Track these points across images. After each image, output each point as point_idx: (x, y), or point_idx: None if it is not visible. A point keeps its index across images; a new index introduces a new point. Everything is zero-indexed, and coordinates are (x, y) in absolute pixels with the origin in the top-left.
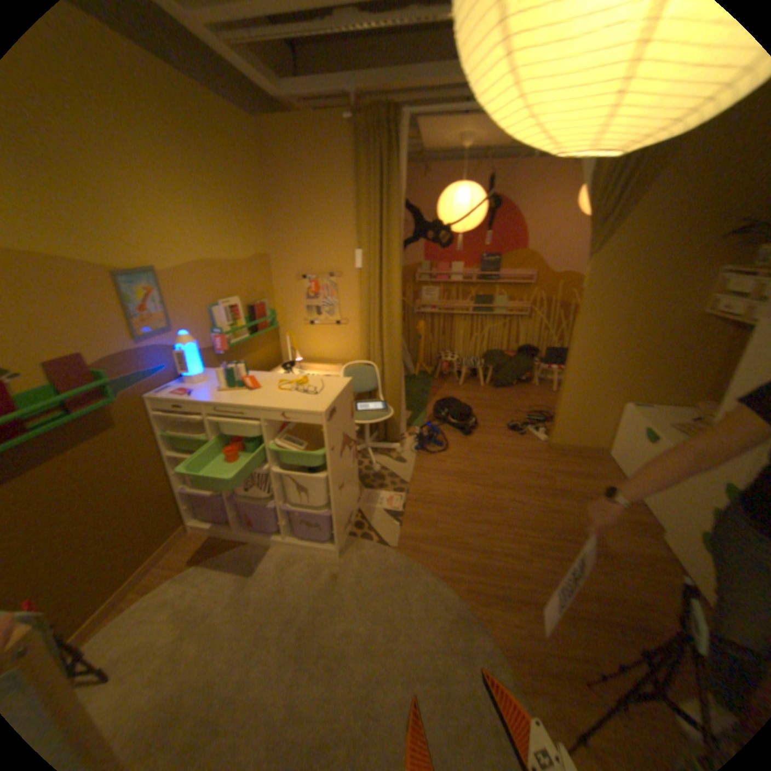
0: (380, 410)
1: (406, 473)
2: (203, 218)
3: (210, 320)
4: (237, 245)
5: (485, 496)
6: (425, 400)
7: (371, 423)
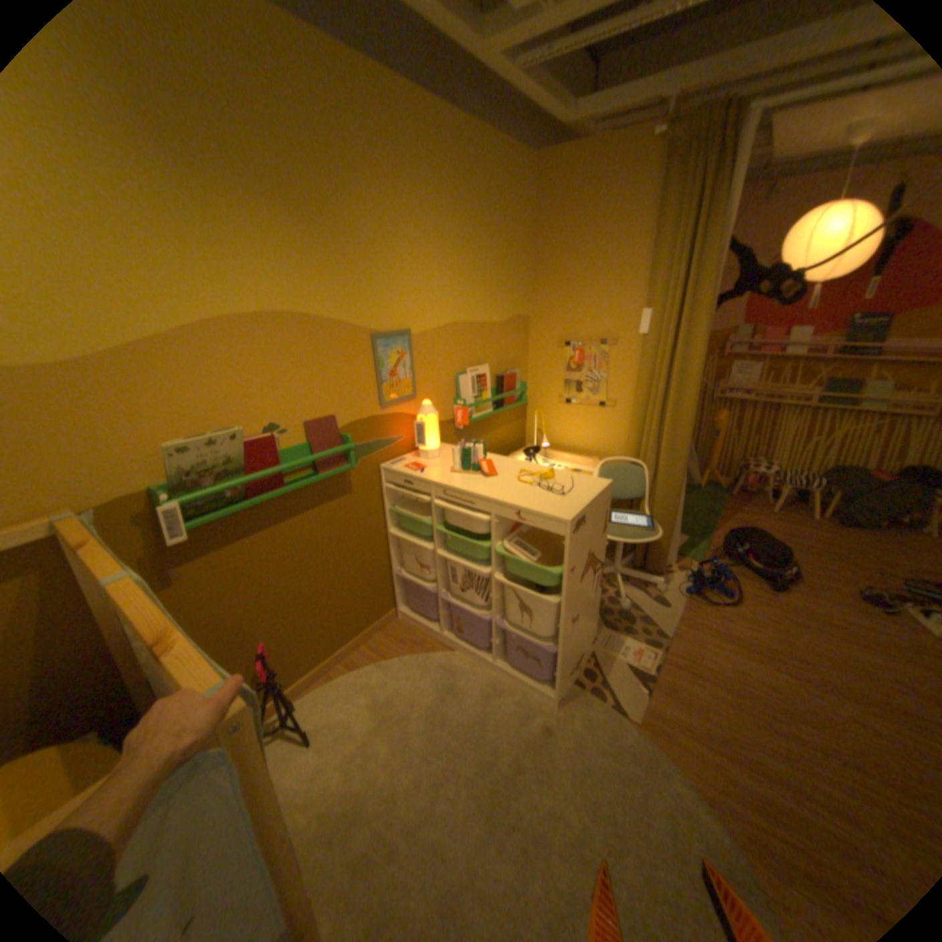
0: (644, 528)
1: (669, 623)
2: (466, 275)
3: (456, 390)
4: (497, 304)
5: (803, 697)
6: (713, 524)
7: (629, 542)
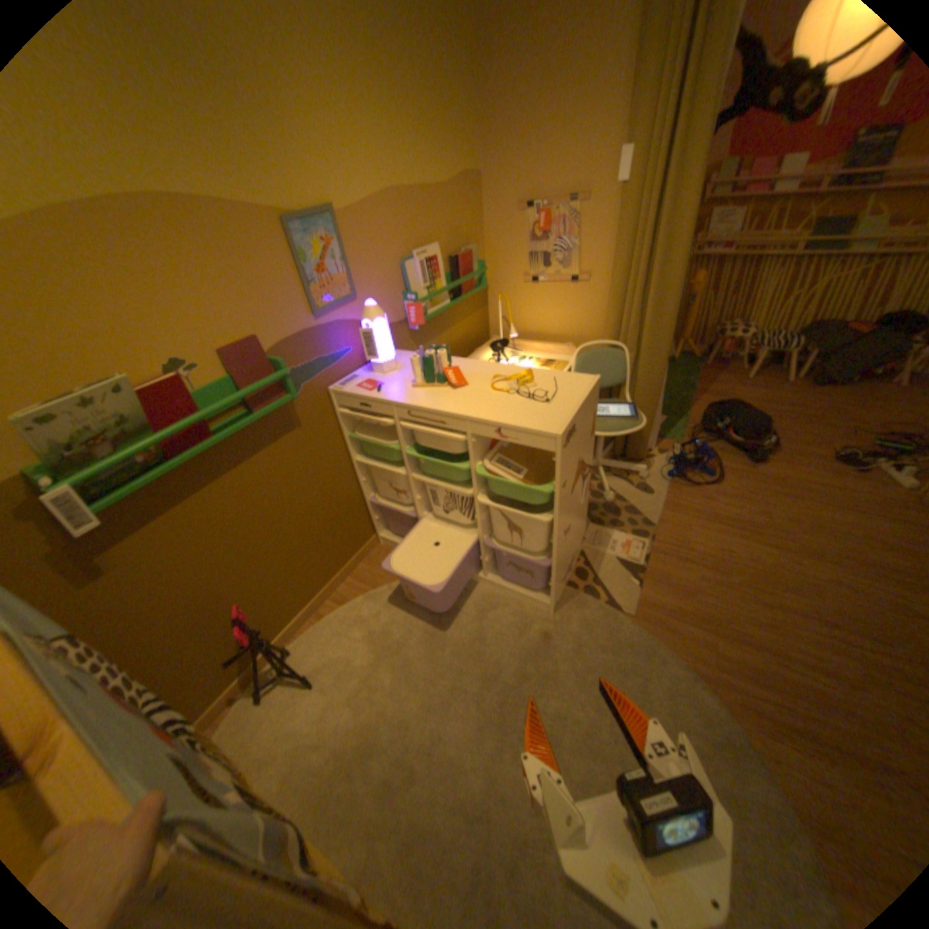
0: (628, 418)
1: (654, 510)
2: (393, 114)
3: (403, 281)
4: (439, 157)
5: (784, 566)
6: (690, 399)
7: (612, 436)
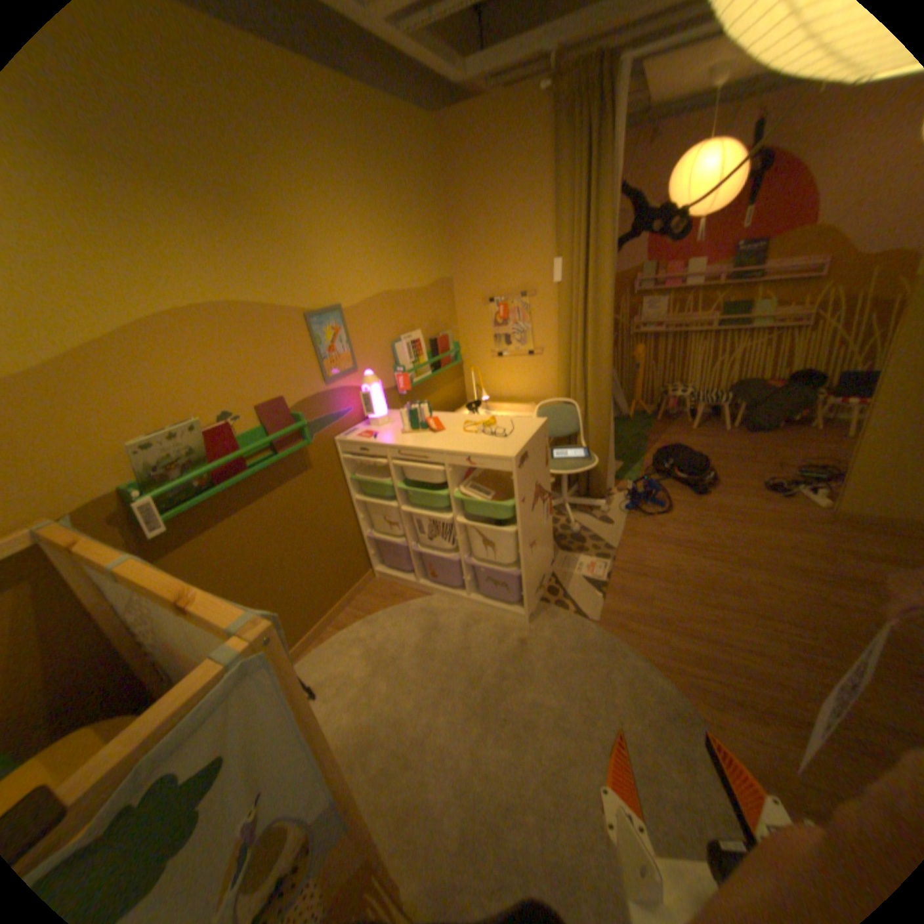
0: (583, 459)
1: (614, 537)
2: (386, 245)
3: (394, 358)
4: (420, 271)
5: (726, 574)
6: (644, 448)
7: (571, 473)
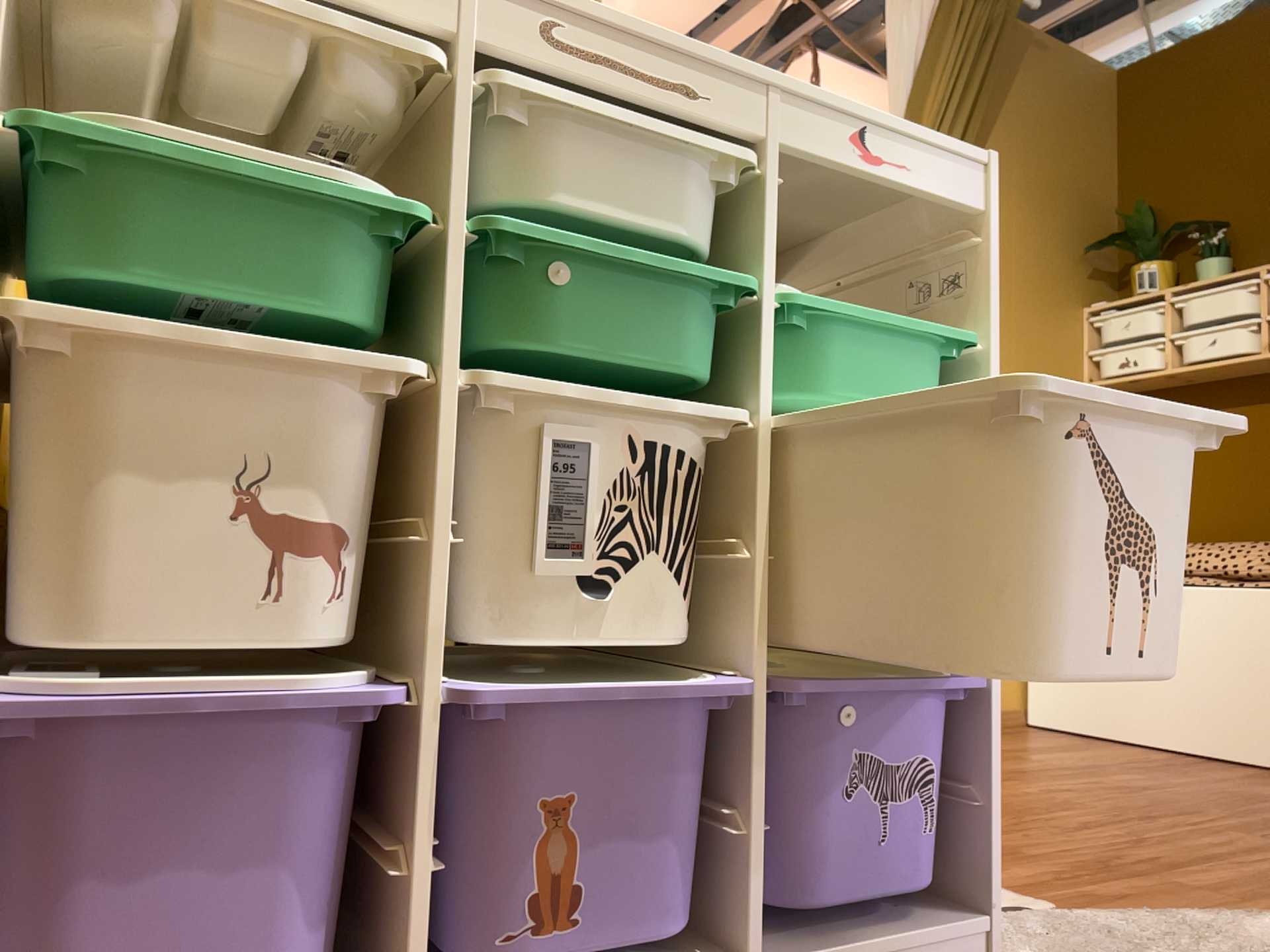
0: None
1: None
2: None
3: None
4: None
5: None
6: None
7: None
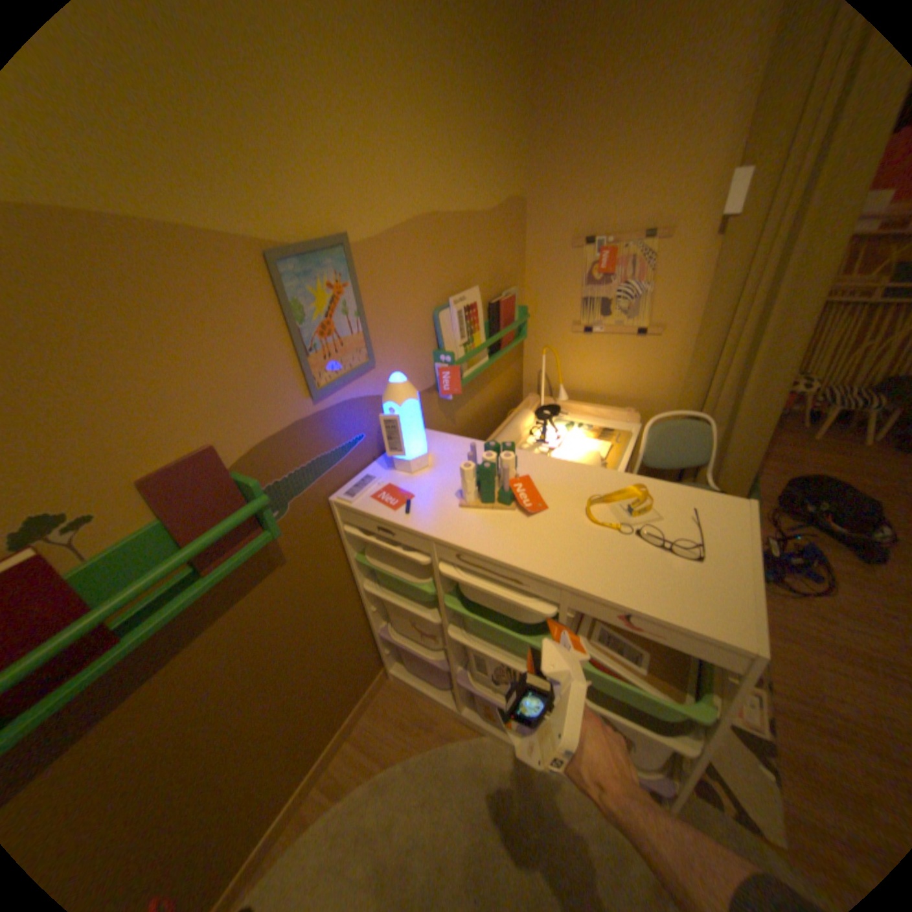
0: None
1: None
2: (437, 114)
3: (436, 336)
4: (486, 177)
5: None
6: None
7: None
